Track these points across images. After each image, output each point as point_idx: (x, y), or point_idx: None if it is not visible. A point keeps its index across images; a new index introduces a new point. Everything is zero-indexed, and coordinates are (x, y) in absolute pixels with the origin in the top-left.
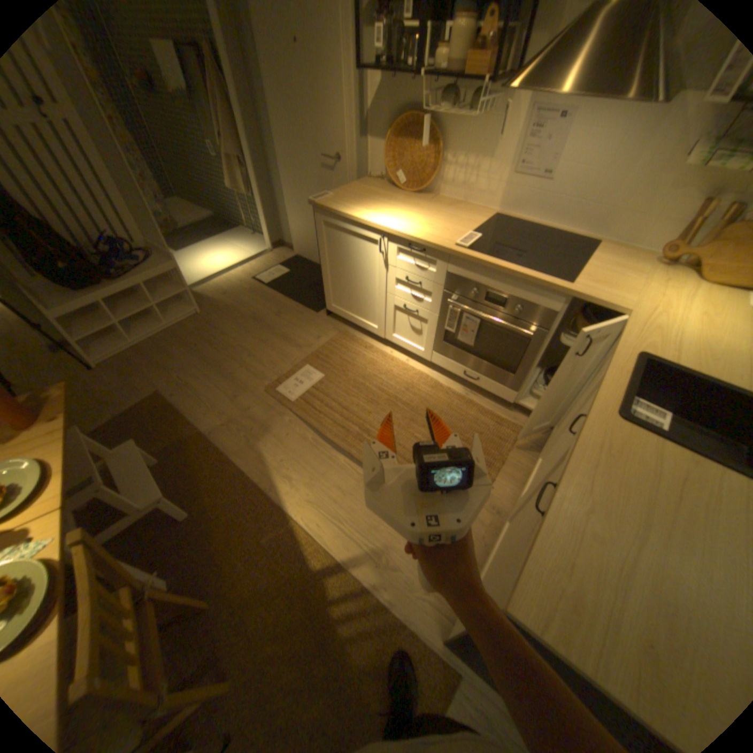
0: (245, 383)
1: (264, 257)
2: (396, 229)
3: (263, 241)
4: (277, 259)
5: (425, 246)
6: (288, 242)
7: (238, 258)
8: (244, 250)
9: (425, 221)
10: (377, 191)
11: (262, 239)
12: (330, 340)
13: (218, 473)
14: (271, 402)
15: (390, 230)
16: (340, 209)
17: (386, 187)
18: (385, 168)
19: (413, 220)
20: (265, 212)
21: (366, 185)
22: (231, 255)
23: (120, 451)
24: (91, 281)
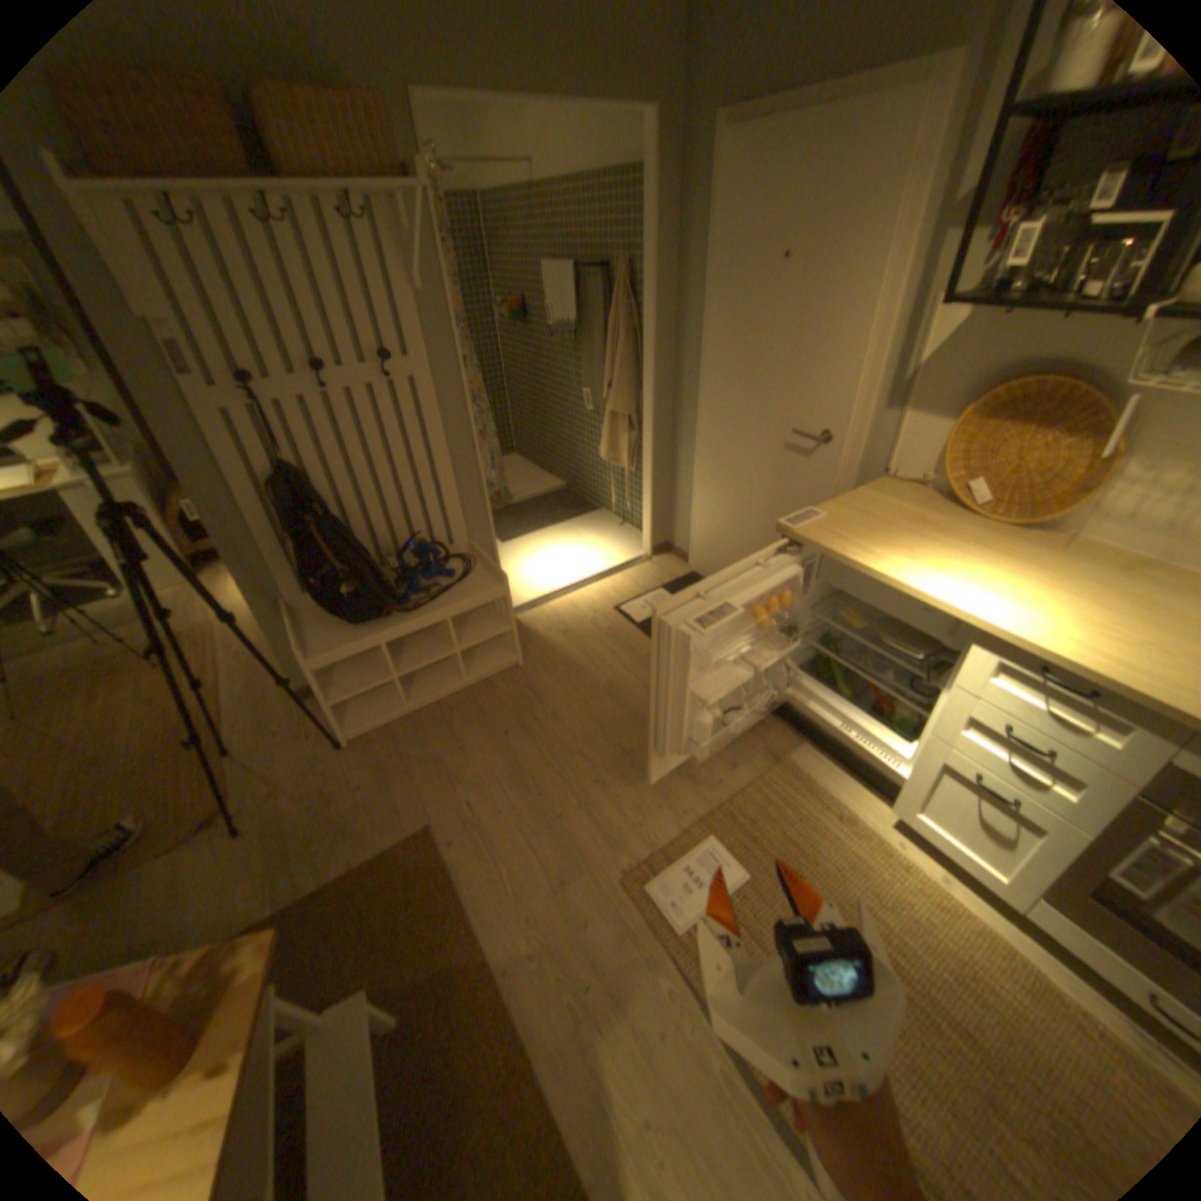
0: (586, 850)
1: (638, 569)
2: (1011, 625)
3: (638, 538)
4: (659, 575)
5: (1107, 688)
6: (681, 547)
7: (595, 566)
8: (605, 551)
9: (1082, 610)
10: (922, 513)
11: (636, 535)
12: (760, 778)
13: (509, 1109)
14: (633, 920)
15: (996, 626)
16: (853, 550)
17: (937, 502)
18: (946, 469)
19: (1046, 602)
20: (653, 496)
21: (891, 494)
22: (584, 559)
23: (339, 1019)
24: (381, 608)
